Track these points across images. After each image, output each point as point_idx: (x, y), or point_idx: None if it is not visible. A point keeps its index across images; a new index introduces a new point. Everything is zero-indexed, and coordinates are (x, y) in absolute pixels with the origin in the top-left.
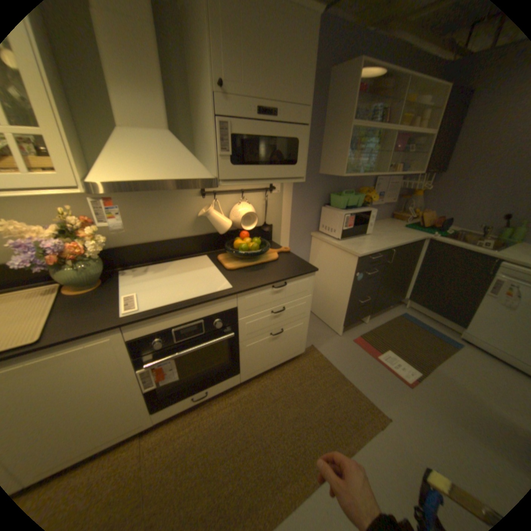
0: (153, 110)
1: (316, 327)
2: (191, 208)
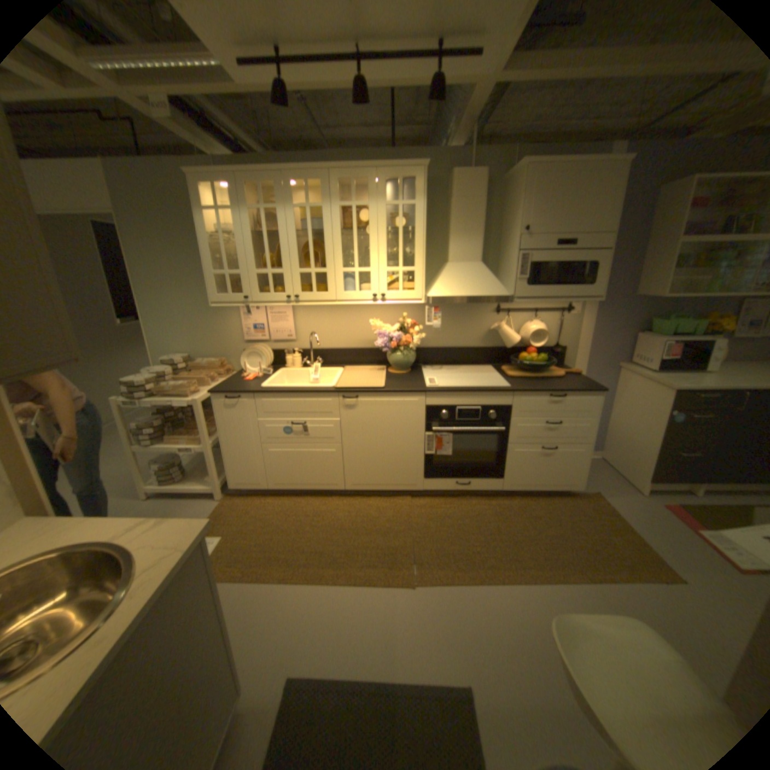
0: (474, 250)
1: (613, 481)
2: (485, 323)
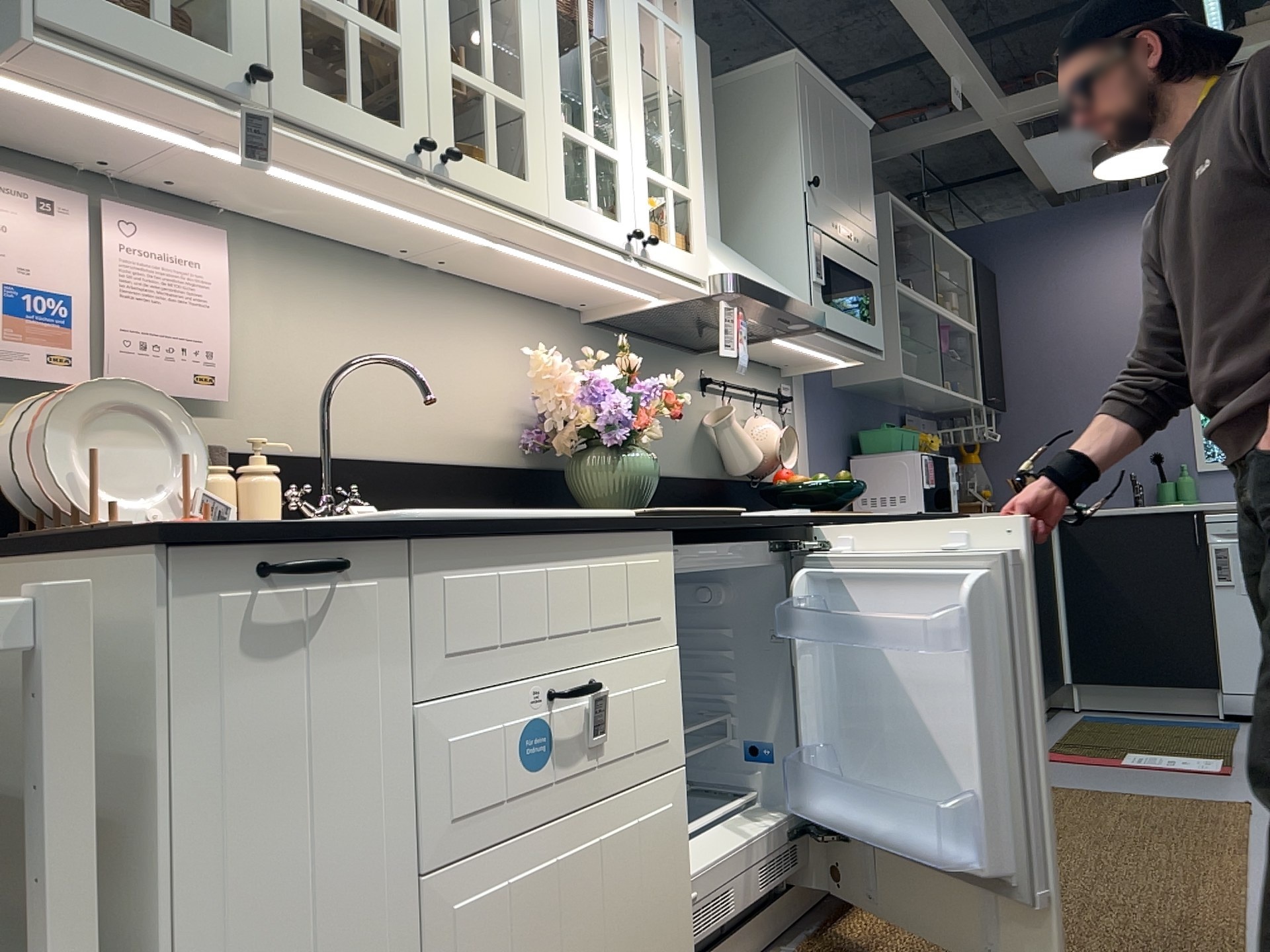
0: (713, 209)
1: None
2: (693, 413)
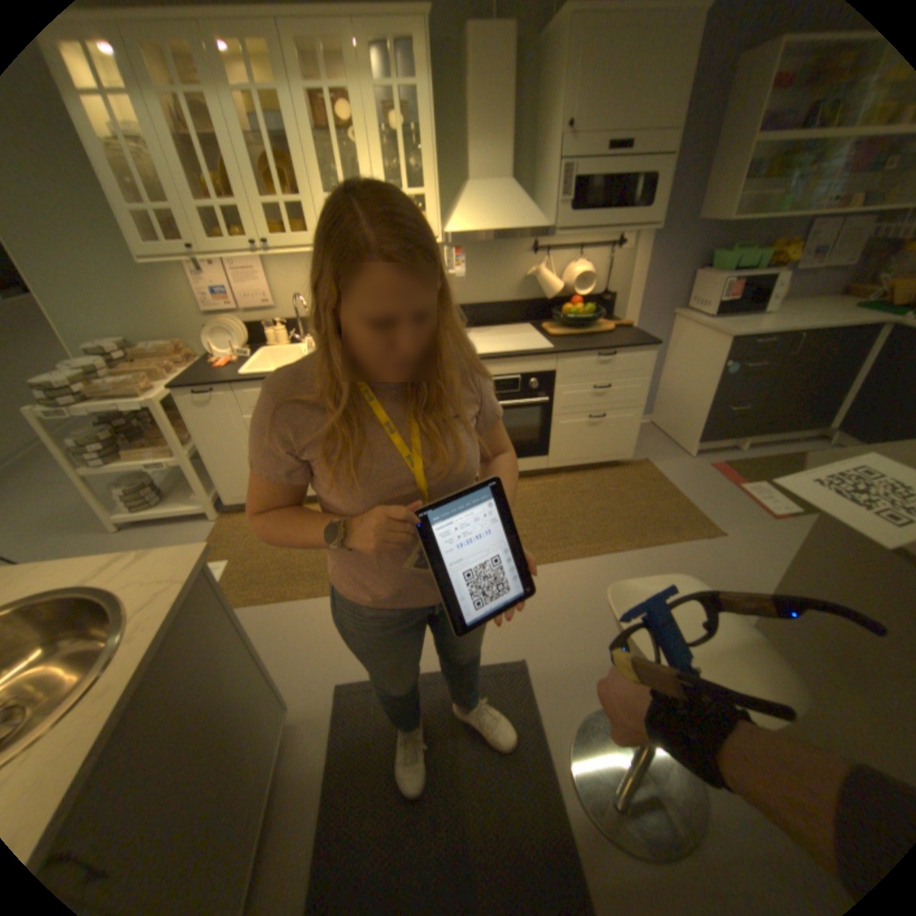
0: (502, 160)
1: (661, 444)
2: (520, 267)
